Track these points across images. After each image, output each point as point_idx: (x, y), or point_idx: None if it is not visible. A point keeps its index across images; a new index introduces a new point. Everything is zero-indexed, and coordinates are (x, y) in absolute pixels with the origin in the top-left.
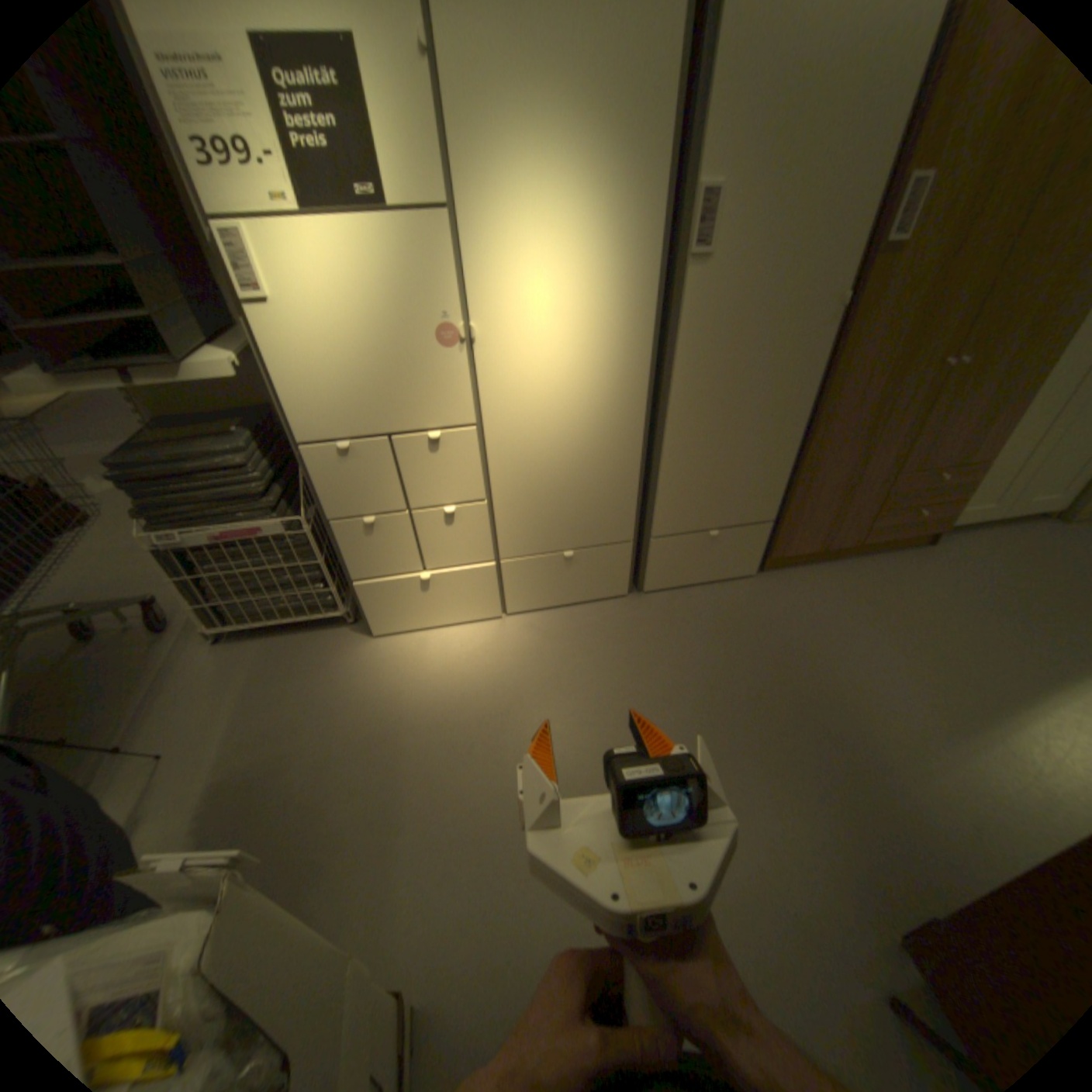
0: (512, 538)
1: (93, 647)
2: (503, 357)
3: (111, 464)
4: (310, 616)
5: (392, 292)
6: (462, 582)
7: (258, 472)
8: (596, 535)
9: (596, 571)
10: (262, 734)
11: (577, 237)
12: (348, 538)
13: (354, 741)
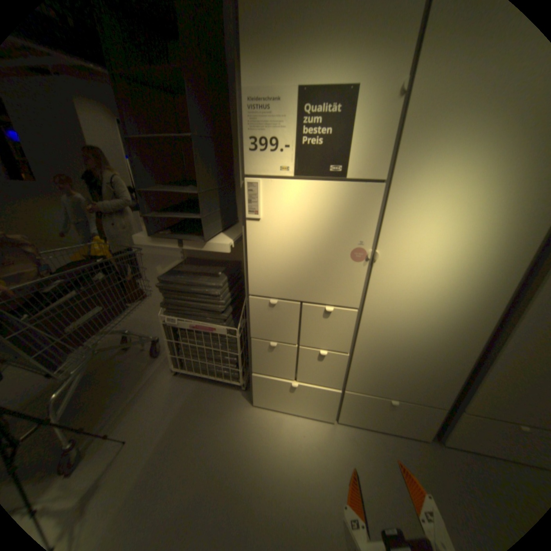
0: (358, 380)
1: (126, 354)
2: (392, 273)
3: (161, 279)
4: (223, 379)
5: (332, 225)
6: (316, 395)
7: (224, 300)
8: (421, 397)
9: (412, 420)
10: (176, 453)
11: (478, 208)
12: (258, 349)
13: (222, 487)
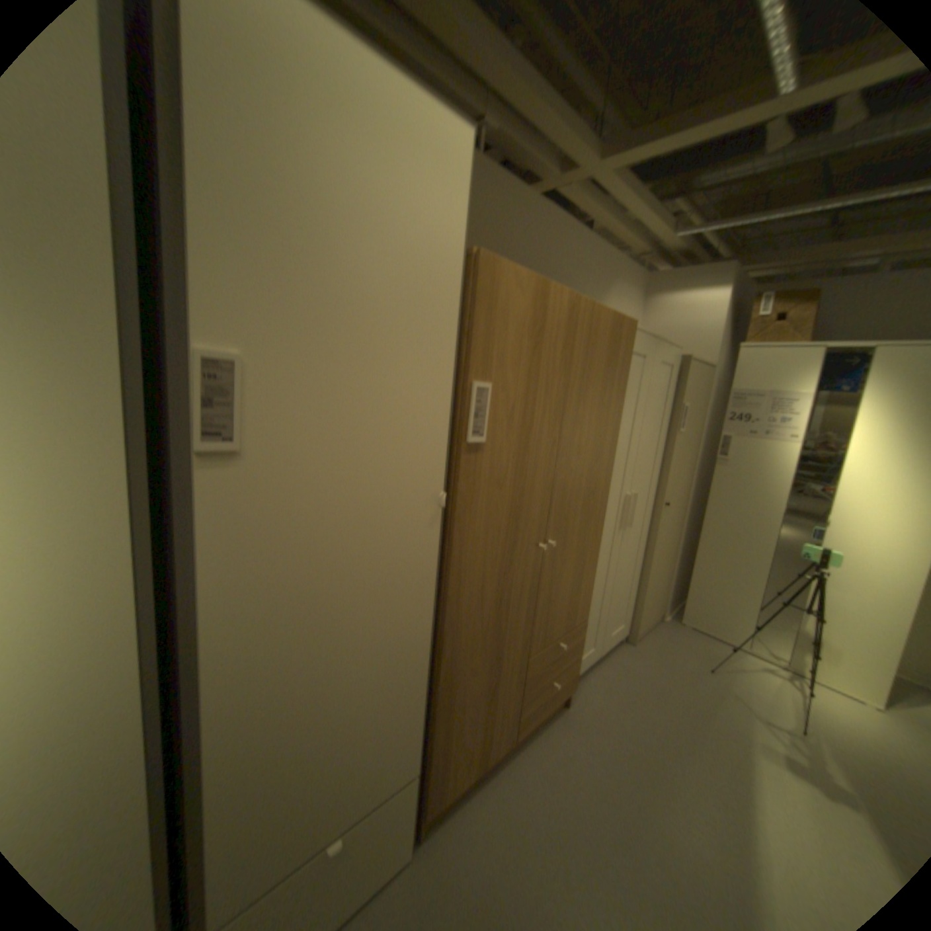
0: None
1: None
2: None
3: None
4: None
5: None
6: None
7: None
8: None
9: None
10: None
11: None
12: None
13: None
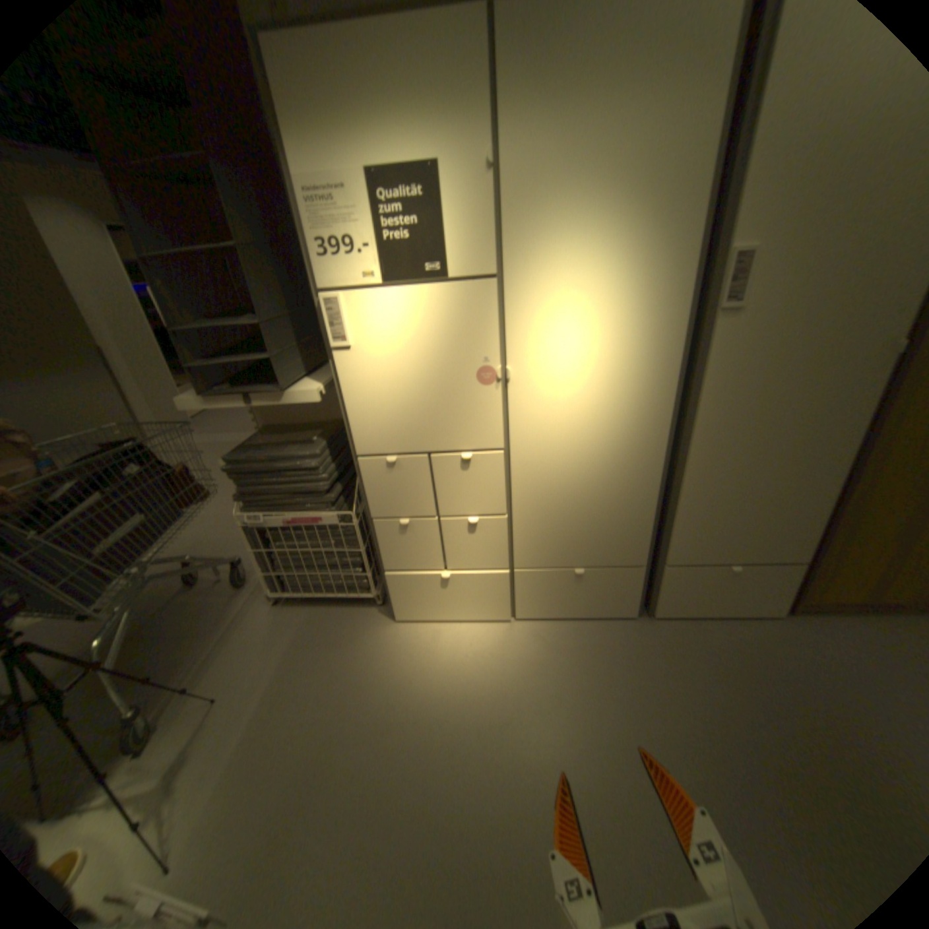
0: (526, 550)
1: (194, 593)
2: (532, 394)
3: (228, 461)
4: (348, 594)
5: (444, 342)
6: (477, 584)
7: (325, 474)
8: (609, 556)
9: (606, 591)
10: (292, 699)
11: (607, 297)
12: (385, 535)
13: (364, 724)
